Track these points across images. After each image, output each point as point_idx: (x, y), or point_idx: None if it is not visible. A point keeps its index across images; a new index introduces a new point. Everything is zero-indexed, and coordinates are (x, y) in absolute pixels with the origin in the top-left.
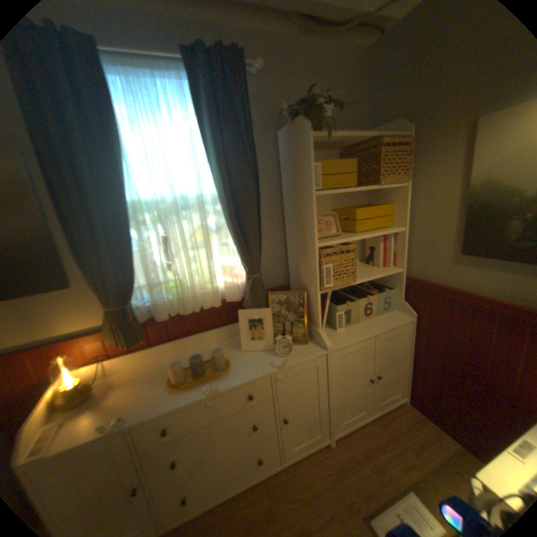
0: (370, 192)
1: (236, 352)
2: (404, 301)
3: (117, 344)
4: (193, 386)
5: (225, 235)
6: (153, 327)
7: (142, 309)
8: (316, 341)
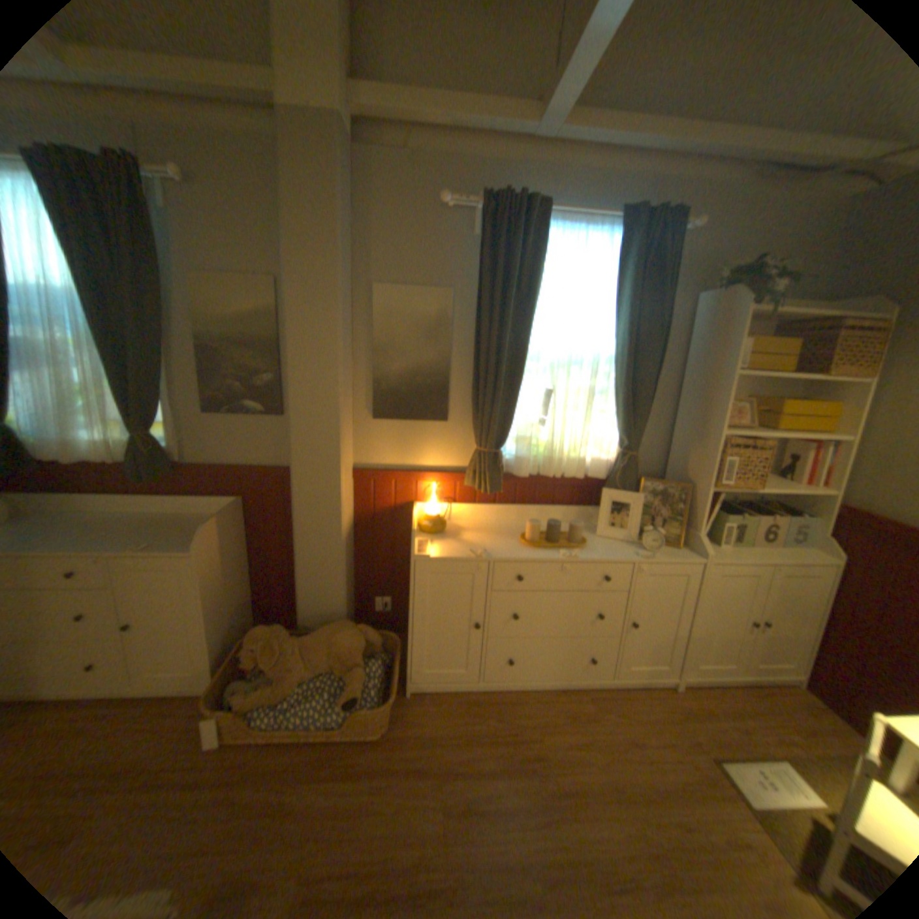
0: (809, 383)
1: (588, 534)
2: (830, 537)
3: (476, 488)
4: (548, 548)
5: (608, 402)
6: (507, 482)
7: (506, 459)
8: (691, 549)
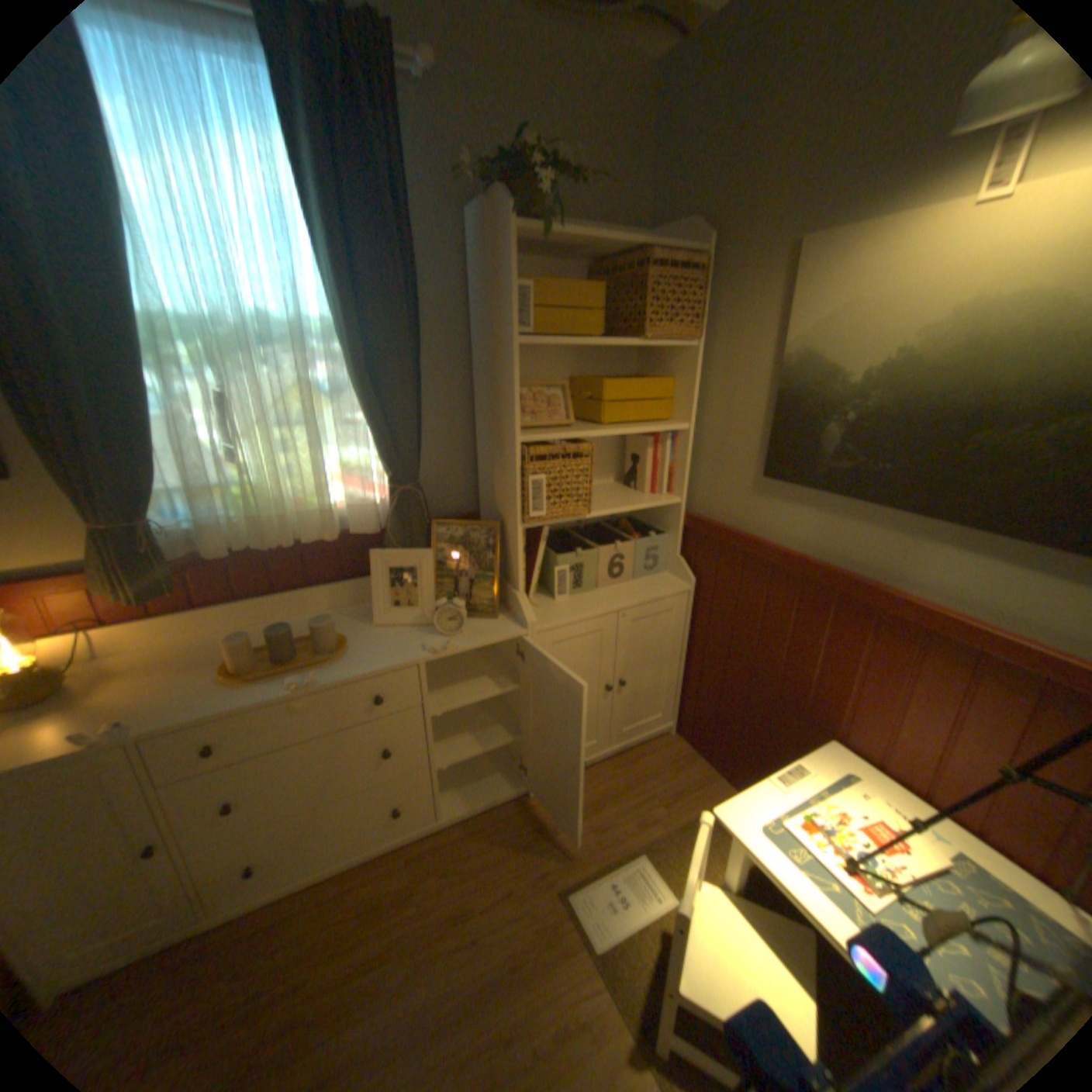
0: (642, 354)
1: (364, 625)
2: (679, 556)
3: (122, 596)
4: (271, 676)
5: (352, 405)
6: (200, 570)
7: (174, 532)
8: (513, 614)
